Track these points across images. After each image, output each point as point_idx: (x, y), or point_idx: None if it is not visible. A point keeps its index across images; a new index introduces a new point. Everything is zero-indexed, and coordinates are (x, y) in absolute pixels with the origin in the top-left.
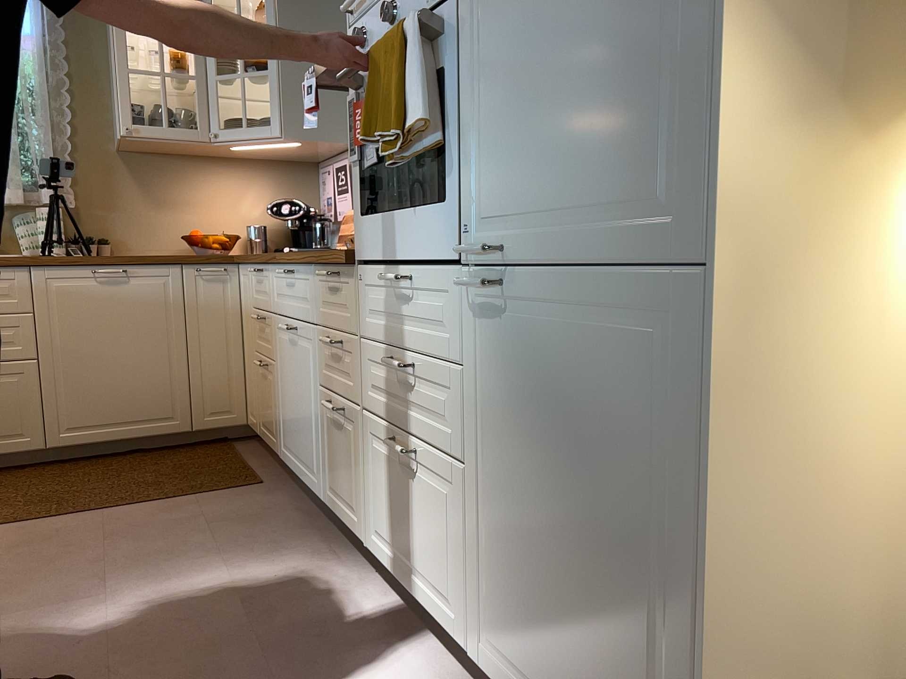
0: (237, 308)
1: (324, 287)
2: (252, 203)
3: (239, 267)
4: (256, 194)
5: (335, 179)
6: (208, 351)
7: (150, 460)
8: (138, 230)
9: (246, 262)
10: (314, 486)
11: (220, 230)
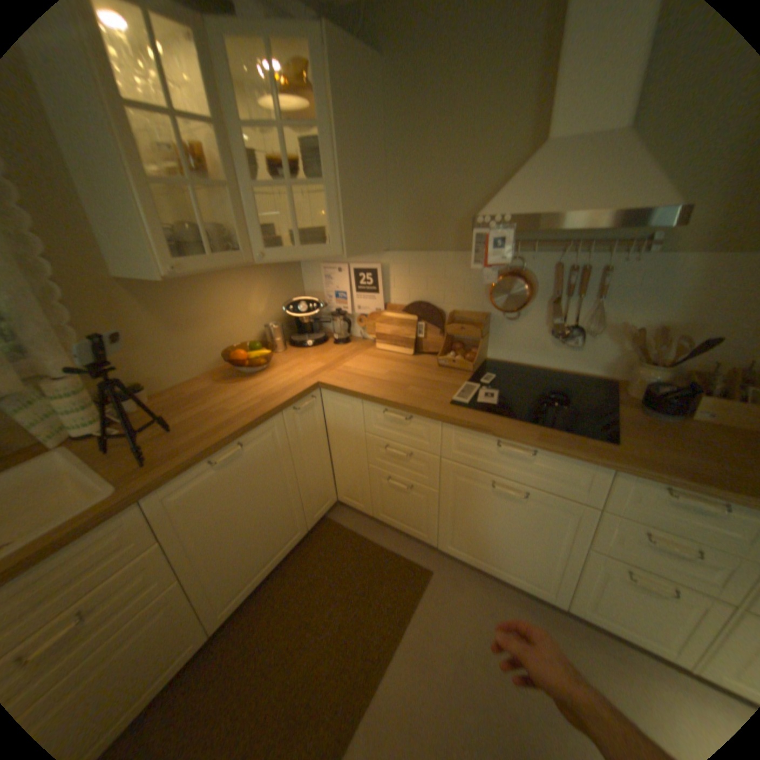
0: (323, 424)
1: (653, 495)
2: (258, 303)
3: (325, 392)
4: (259, 293)
5: (353, 279)
6: (310, 469)
7: (297, 579)
8: (165, 361)
9: (365, 400)
10: (544, 595)
11: (238, 336)
